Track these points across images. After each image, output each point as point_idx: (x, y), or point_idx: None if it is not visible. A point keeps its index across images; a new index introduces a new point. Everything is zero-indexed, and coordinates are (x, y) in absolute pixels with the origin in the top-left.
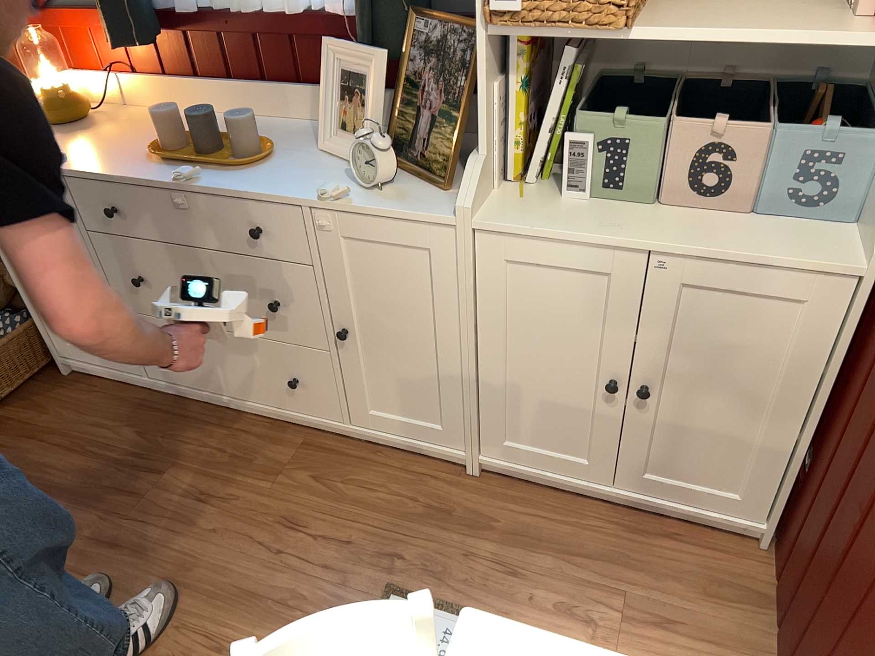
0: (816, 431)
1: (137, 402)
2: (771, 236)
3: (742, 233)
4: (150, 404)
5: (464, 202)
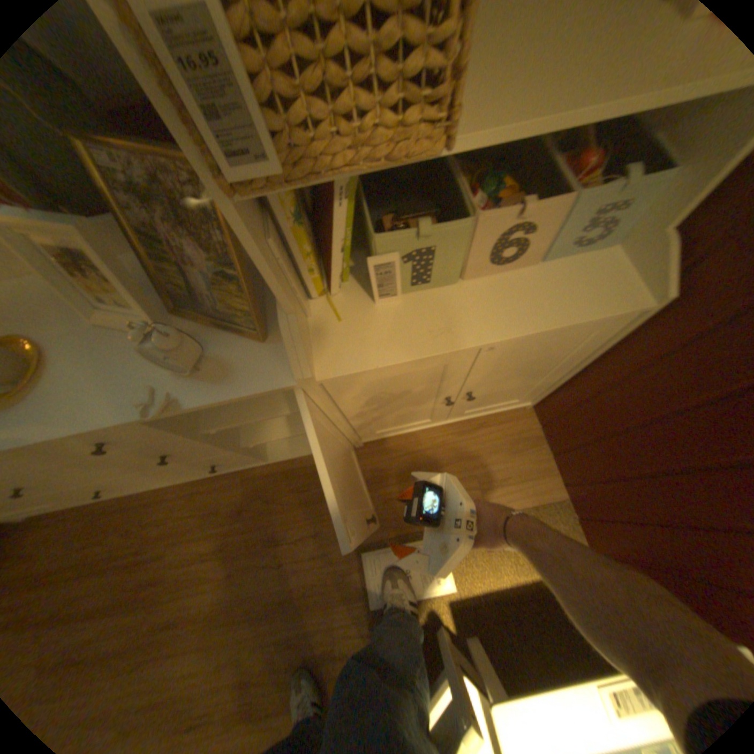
0: (581, 376)
1: (94, 518)
2: (572, 285)
3: (548, 291)
4: (107, 514)
5: (298, 372)
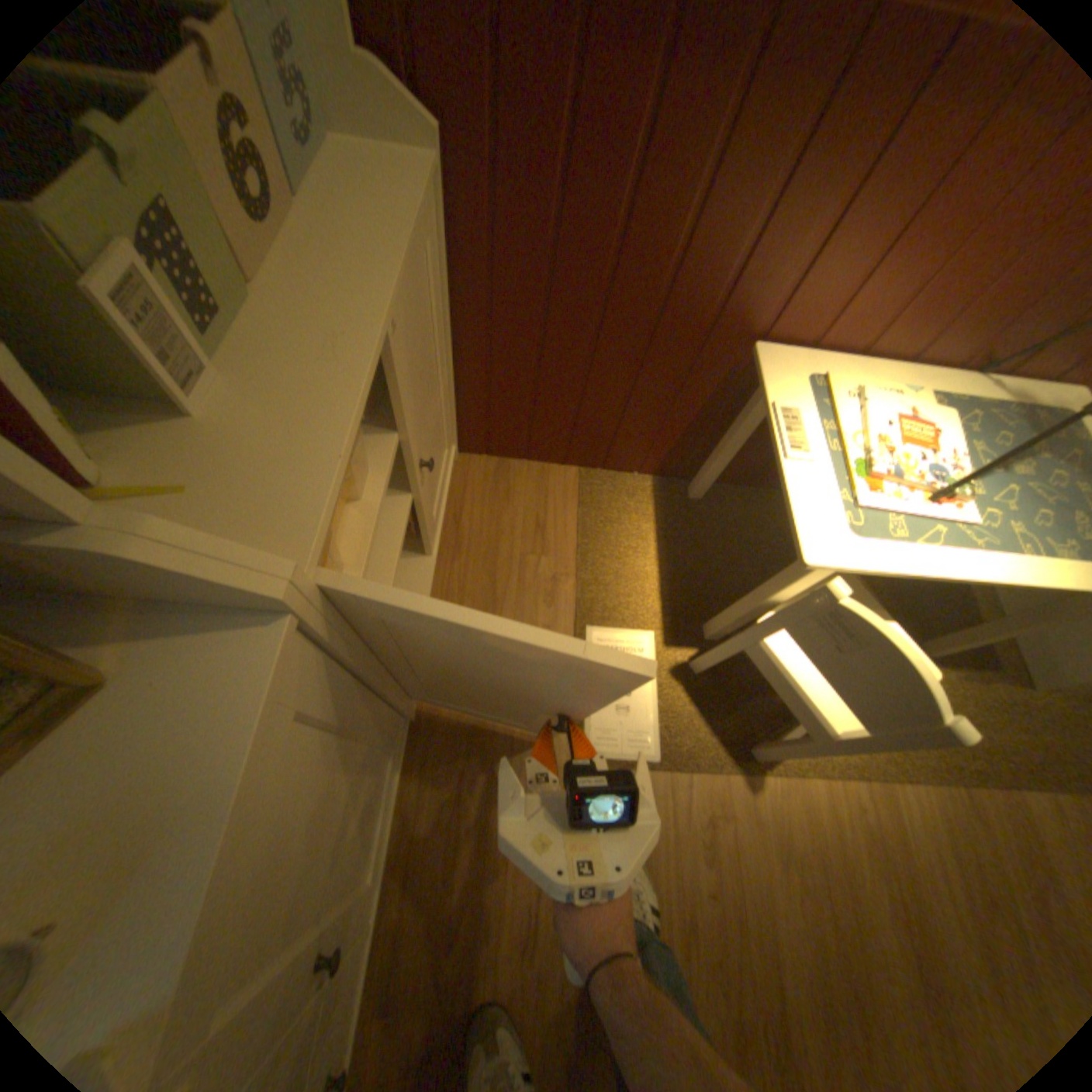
0: (455, 343)
1: None
2: (353, 192)
3: (345, 213)
4: None
5: (261, 580)
